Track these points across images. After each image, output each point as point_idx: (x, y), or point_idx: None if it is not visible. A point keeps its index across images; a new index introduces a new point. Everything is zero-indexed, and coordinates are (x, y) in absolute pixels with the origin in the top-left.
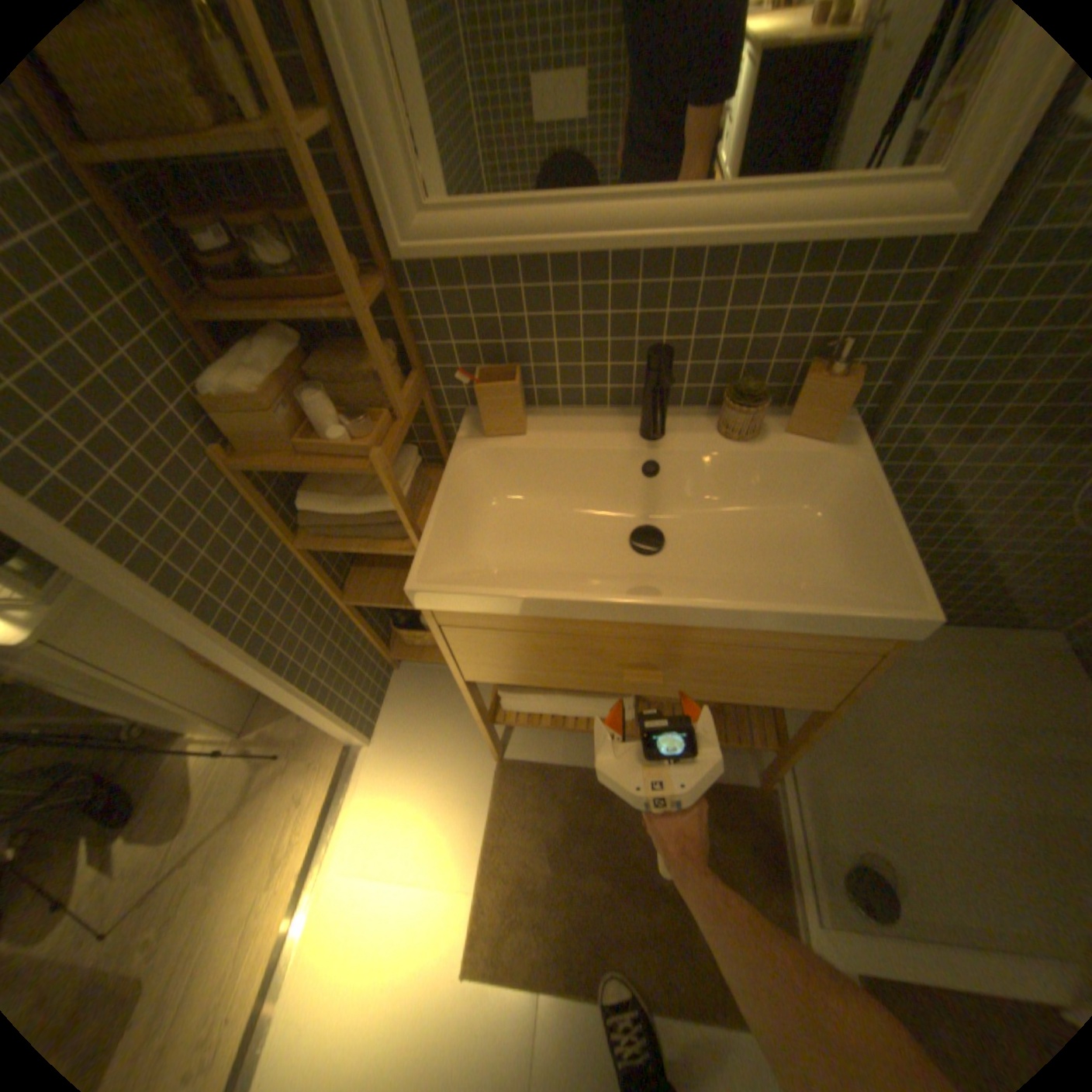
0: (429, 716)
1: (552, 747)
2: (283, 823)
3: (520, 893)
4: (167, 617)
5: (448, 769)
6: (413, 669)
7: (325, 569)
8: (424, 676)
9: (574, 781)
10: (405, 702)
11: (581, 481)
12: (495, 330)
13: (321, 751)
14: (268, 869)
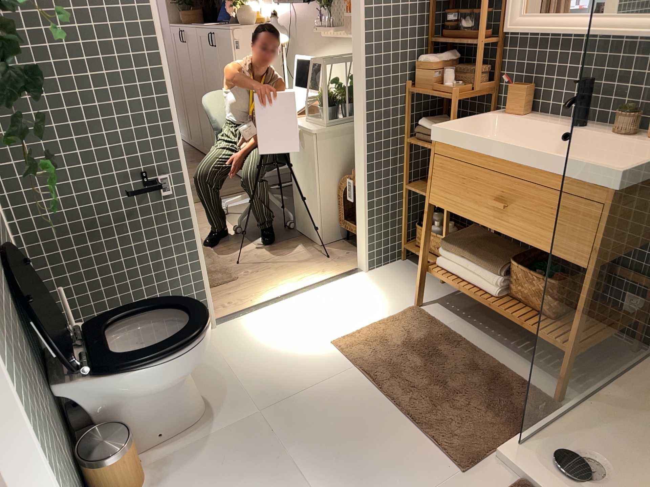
0: (401, 279)
1: (447, 316)
2: (313, 273)
3: (380, 340)
4: (361, 118)
5: (391, 296)
6: (410, 264)
7: (410, 166)
8: (413, 268)
9: (445, 330)
10: (395, 270)
11: (533, 141)
12: (530, 71)
13: (346, 264)
14: (297, 280)
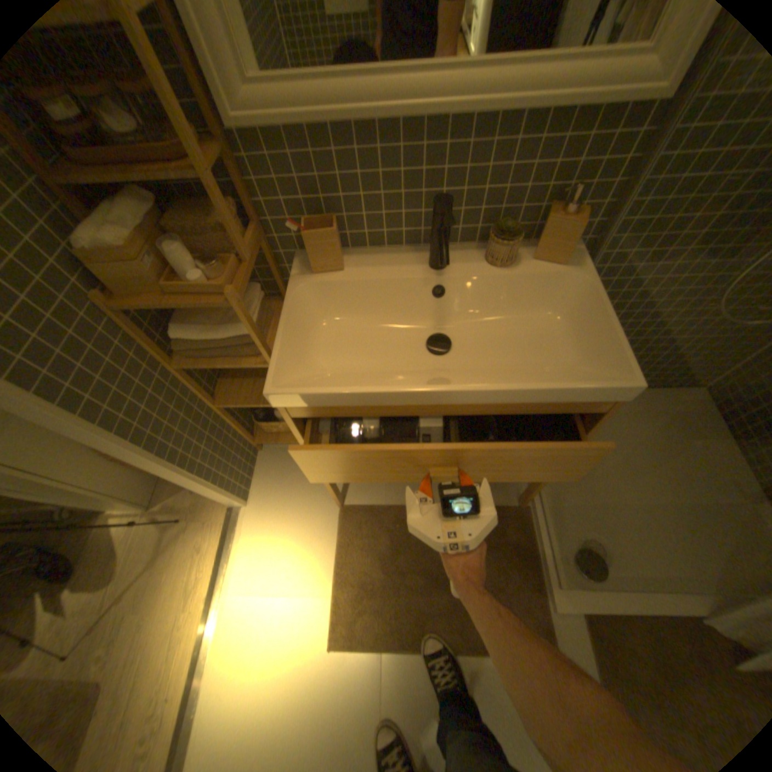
0: (288, 481)
1: (377, 494)
2: (189, 565)
3: (363, 592)
4: (76, 429)
5: (305, 516)
6: (272, 450)
7: (198, 382)
8: (281, 453)
9: (394, 514)
10: (269, 473)
11: (387, 303)
12: (314, 187)
13: (210, 513)
14: (182, 598)
